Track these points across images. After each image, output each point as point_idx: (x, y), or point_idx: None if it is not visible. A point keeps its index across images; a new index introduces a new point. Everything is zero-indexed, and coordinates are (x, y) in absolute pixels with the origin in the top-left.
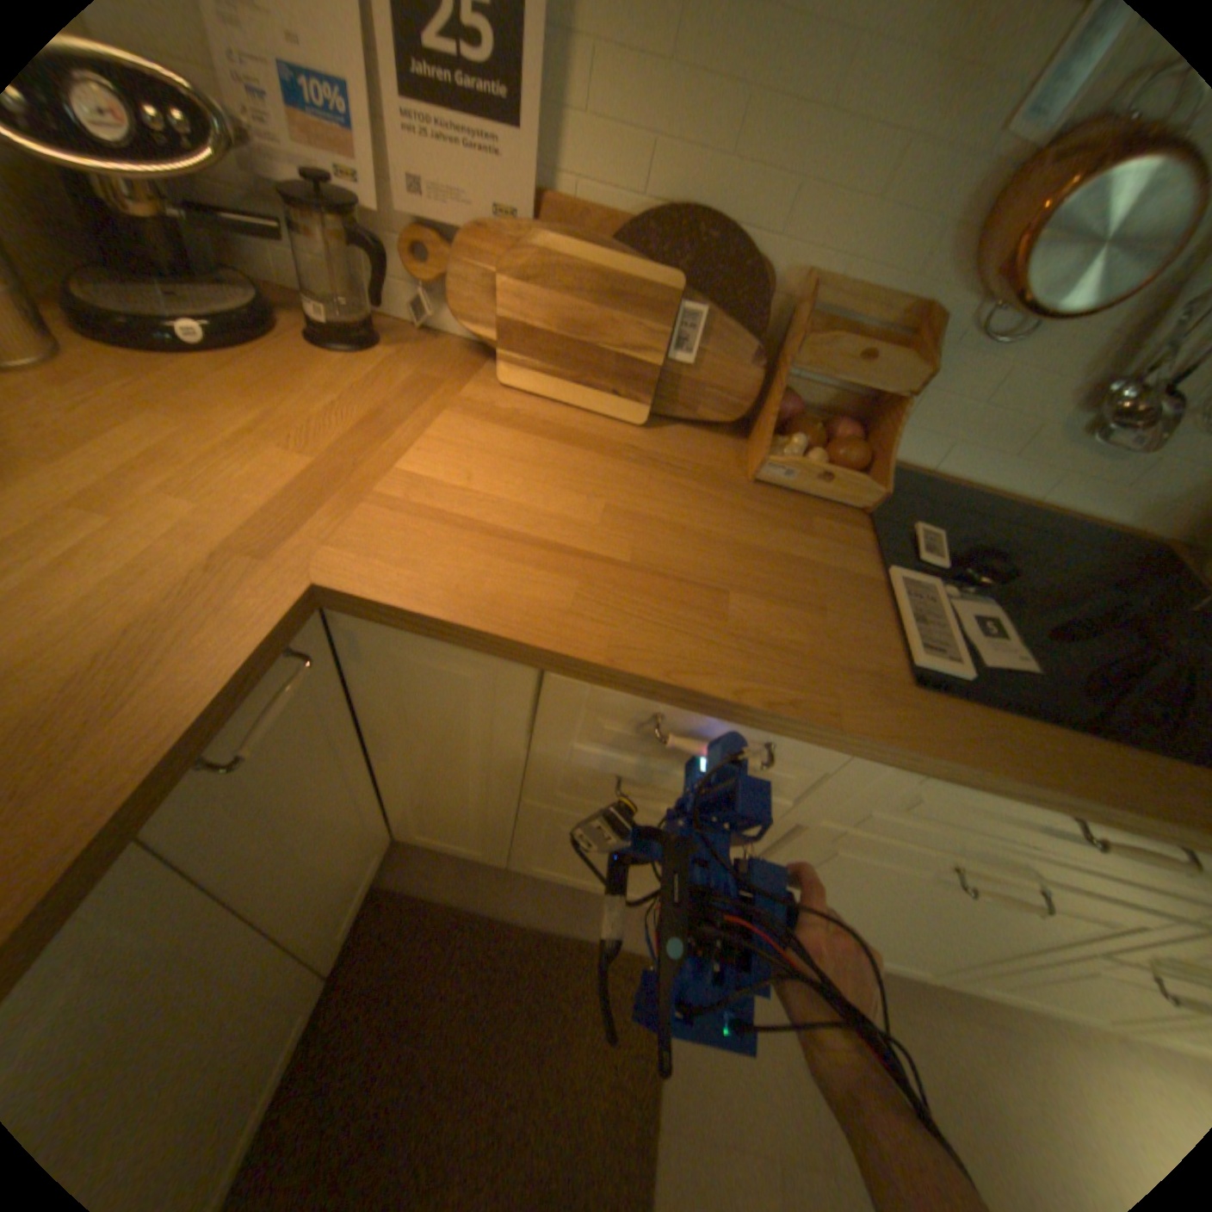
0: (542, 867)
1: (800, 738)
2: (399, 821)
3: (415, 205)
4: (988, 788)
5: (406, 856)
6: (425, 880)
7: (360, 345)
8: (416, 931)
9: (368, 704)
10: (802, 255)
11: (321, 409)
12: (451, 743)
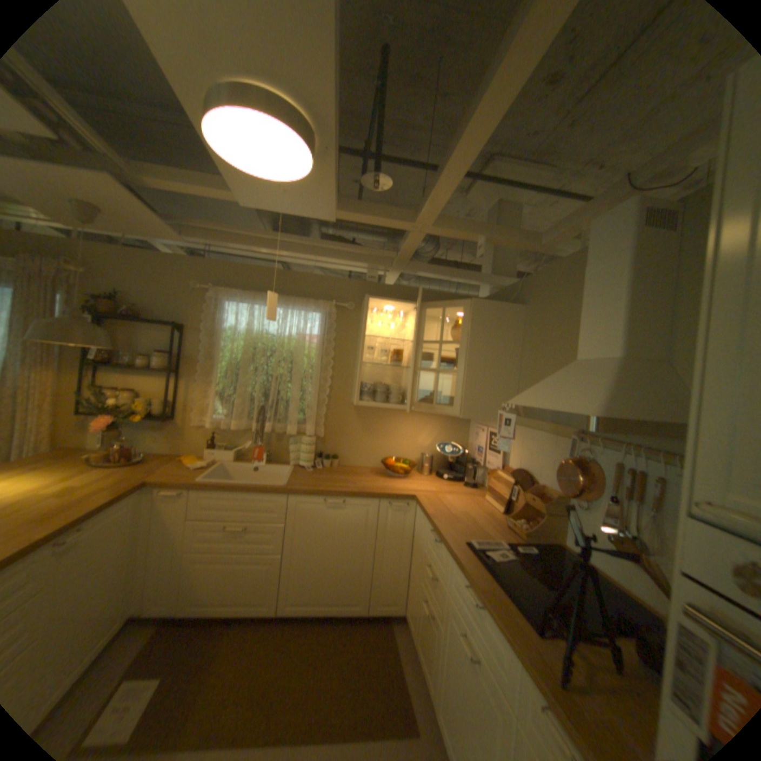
0: (420, 646)
1: (441, 541)
2: (408, 601)
3: (490, 467)
4: (456, 562)
5: (405, 634)
6: (401, 641)
7: (471, 488)
8: (387, 644)
9: (415, 535)
10: (544, 483)
11: (448, 490)
12: (419, 551)
